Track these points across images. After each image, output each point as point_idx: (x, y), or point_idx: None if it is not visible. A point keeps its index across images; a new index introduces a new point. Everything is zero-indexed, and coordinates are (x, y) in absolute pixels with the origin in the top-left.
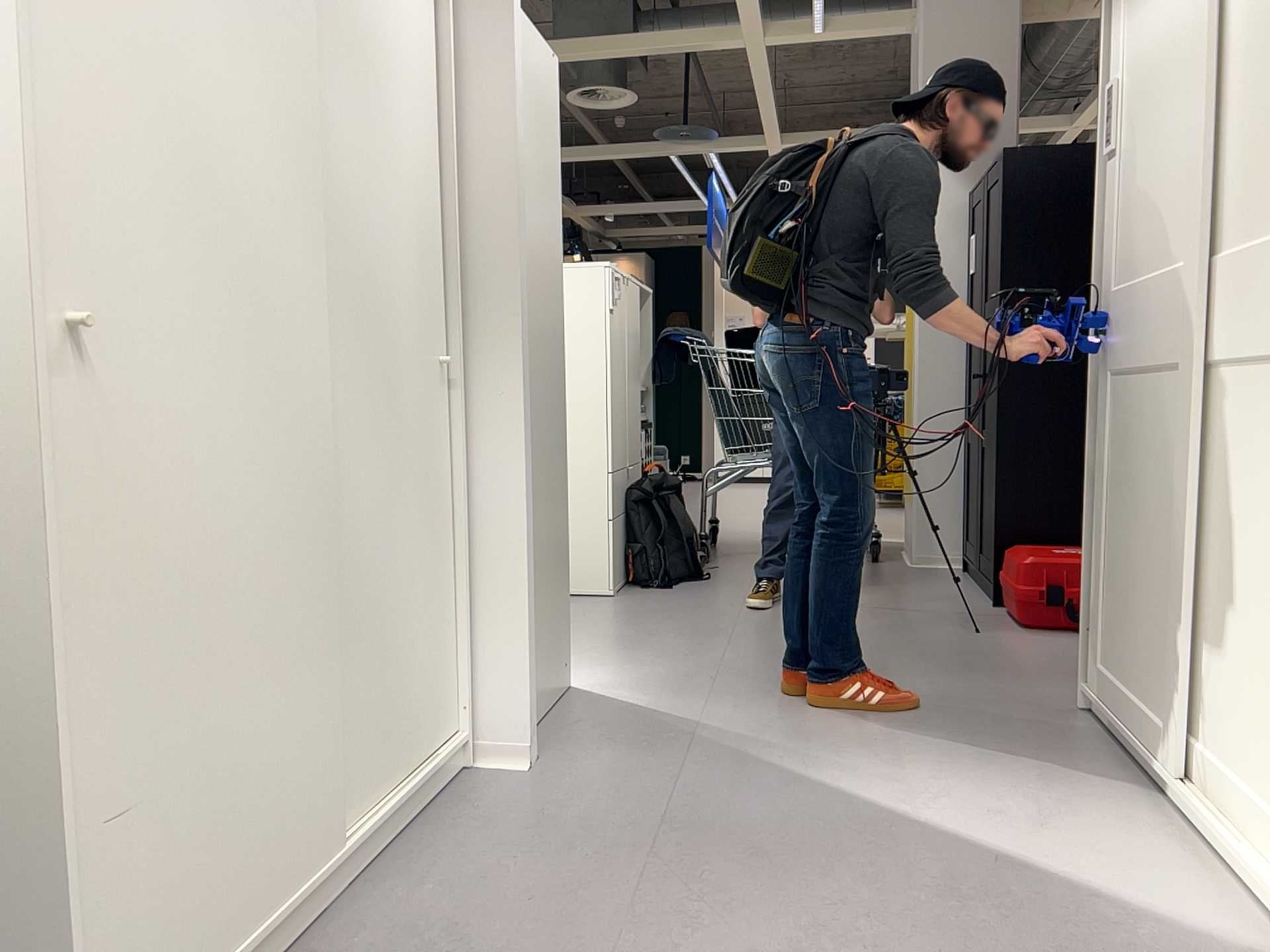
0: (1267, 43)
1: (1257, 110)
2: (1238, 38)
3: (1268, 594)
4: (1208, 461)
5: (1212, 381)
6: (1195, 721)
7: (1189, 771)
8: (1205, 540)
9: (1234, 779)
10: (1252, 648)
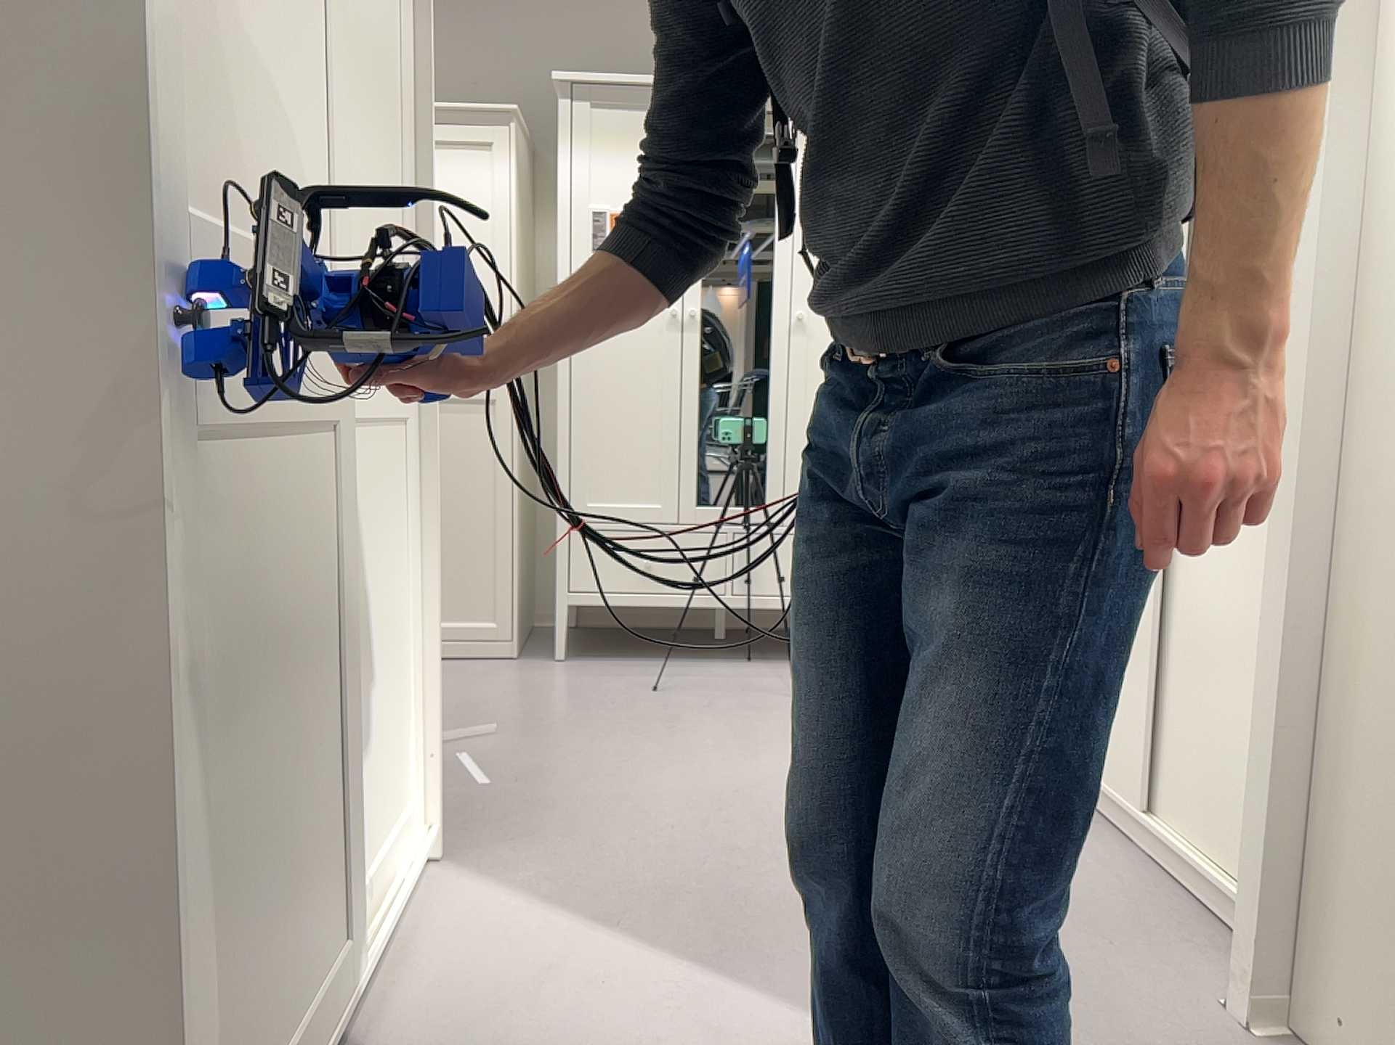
0: (362, 91)
1: (359, 154)
2: (340, 32)
3: (388, 646)
4: (340, 554)
5: (338, 452)
6: (349, 881)
7: (354, 944)
8: (343, 654)
9: (381, 855)
10: (383, 709)
